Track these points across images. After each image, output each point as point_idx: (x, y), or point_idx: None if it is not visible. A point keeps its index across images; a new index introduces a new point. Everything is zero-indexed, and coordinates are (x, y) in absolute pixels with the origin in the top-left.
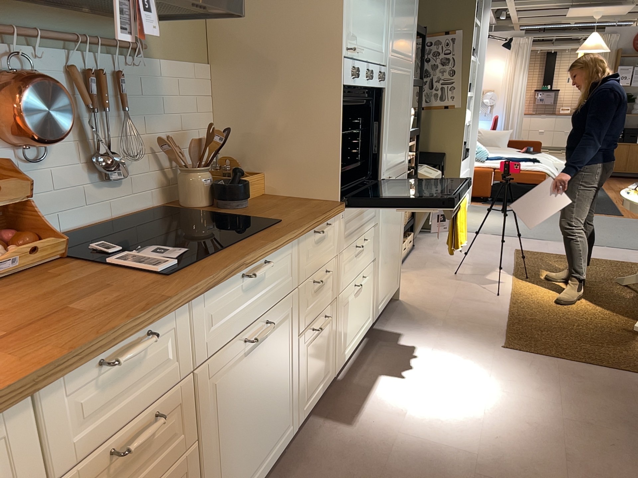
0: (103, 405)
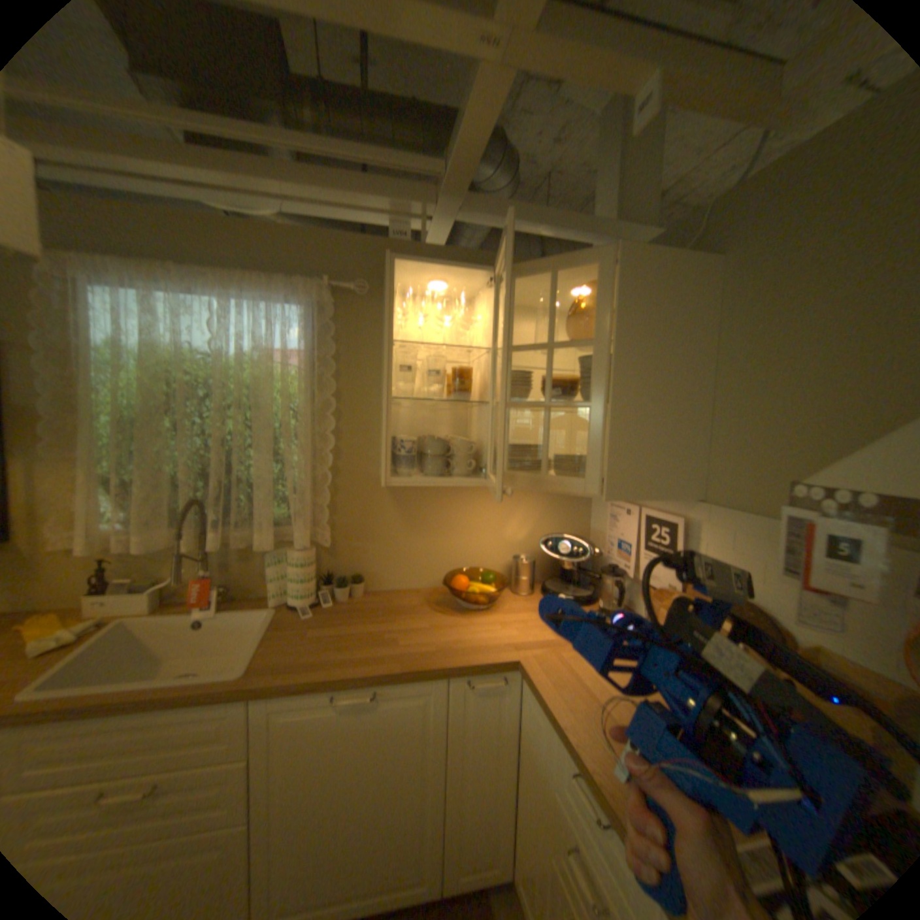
0: (581, 810)
